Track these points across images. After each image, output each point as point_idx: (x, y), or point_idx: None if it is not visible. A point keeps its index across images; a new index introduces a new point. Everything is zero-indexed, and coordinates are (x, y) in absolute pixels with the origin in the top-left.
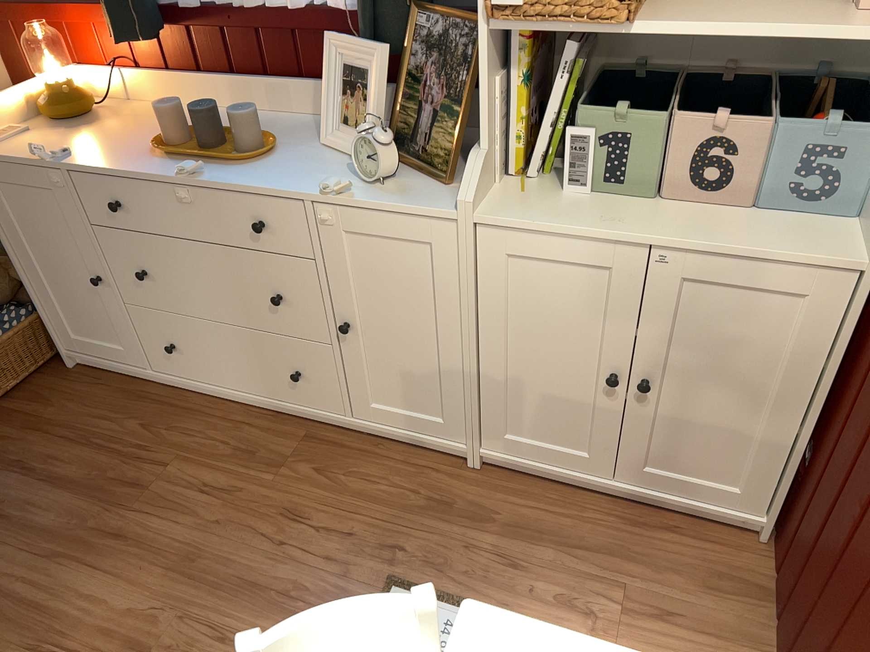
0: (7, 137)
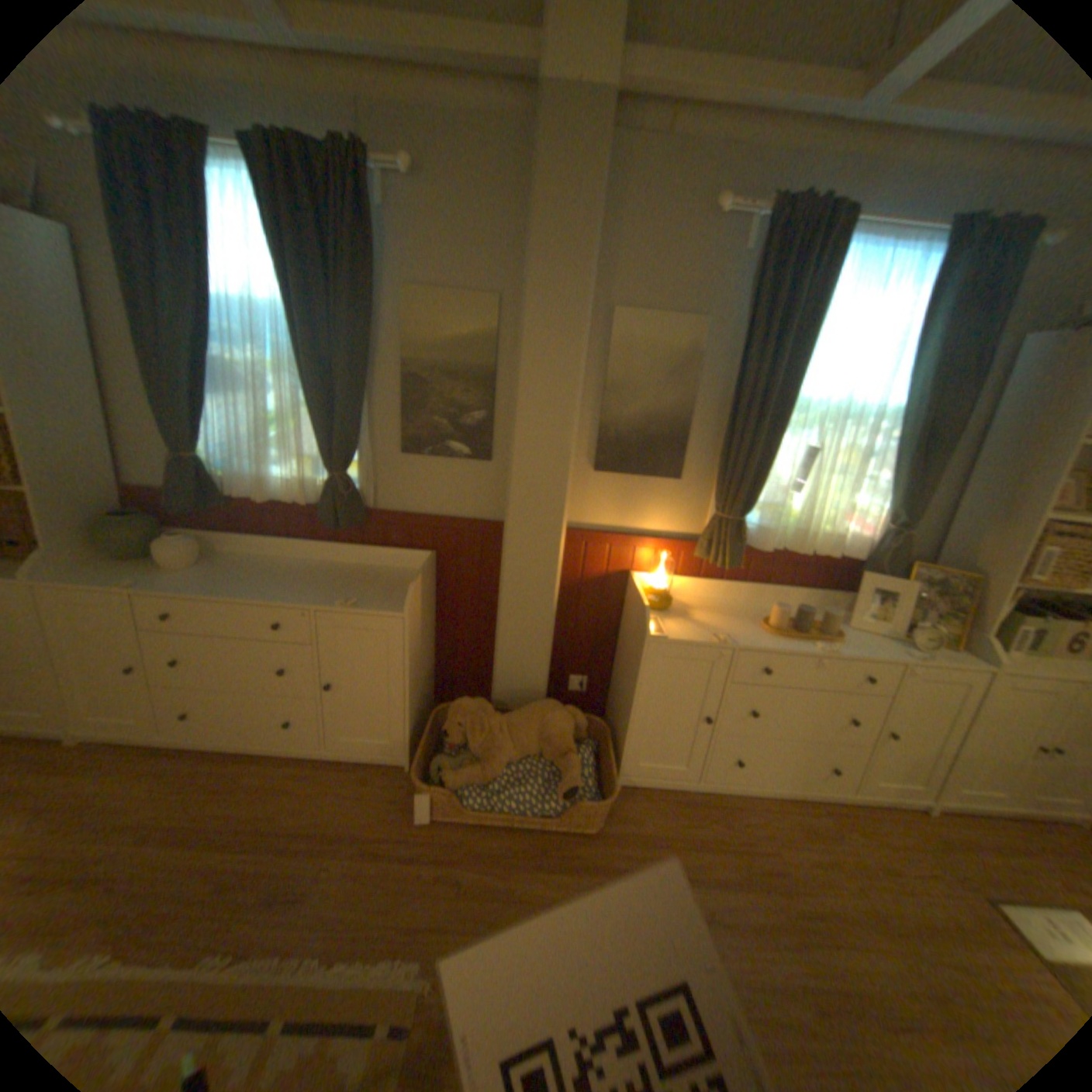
0: (660, 626)
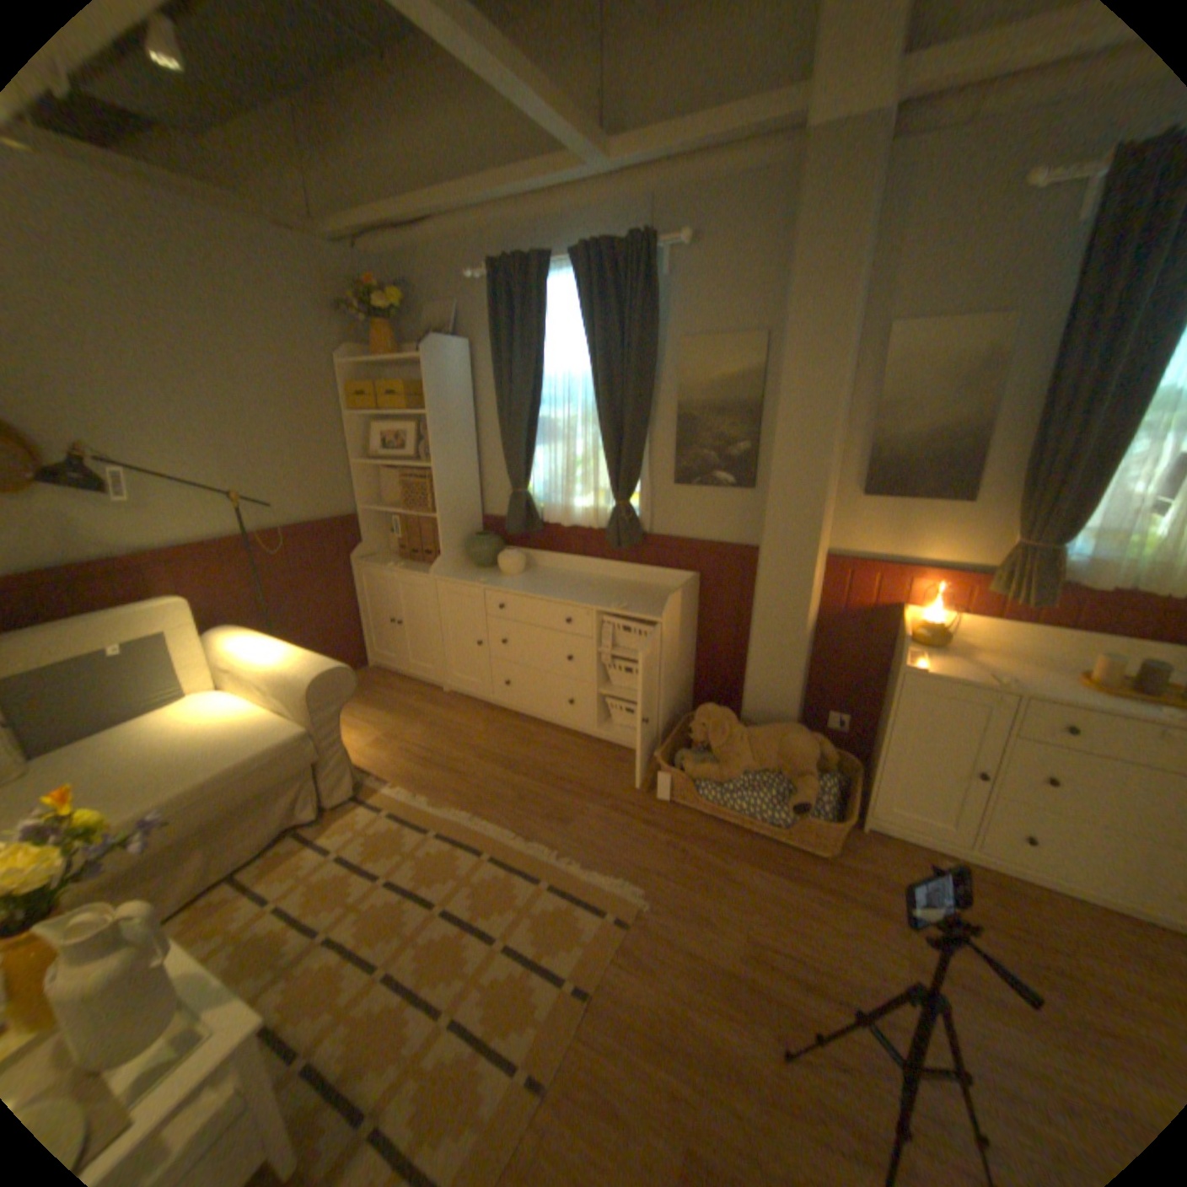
0: (925, 660)
